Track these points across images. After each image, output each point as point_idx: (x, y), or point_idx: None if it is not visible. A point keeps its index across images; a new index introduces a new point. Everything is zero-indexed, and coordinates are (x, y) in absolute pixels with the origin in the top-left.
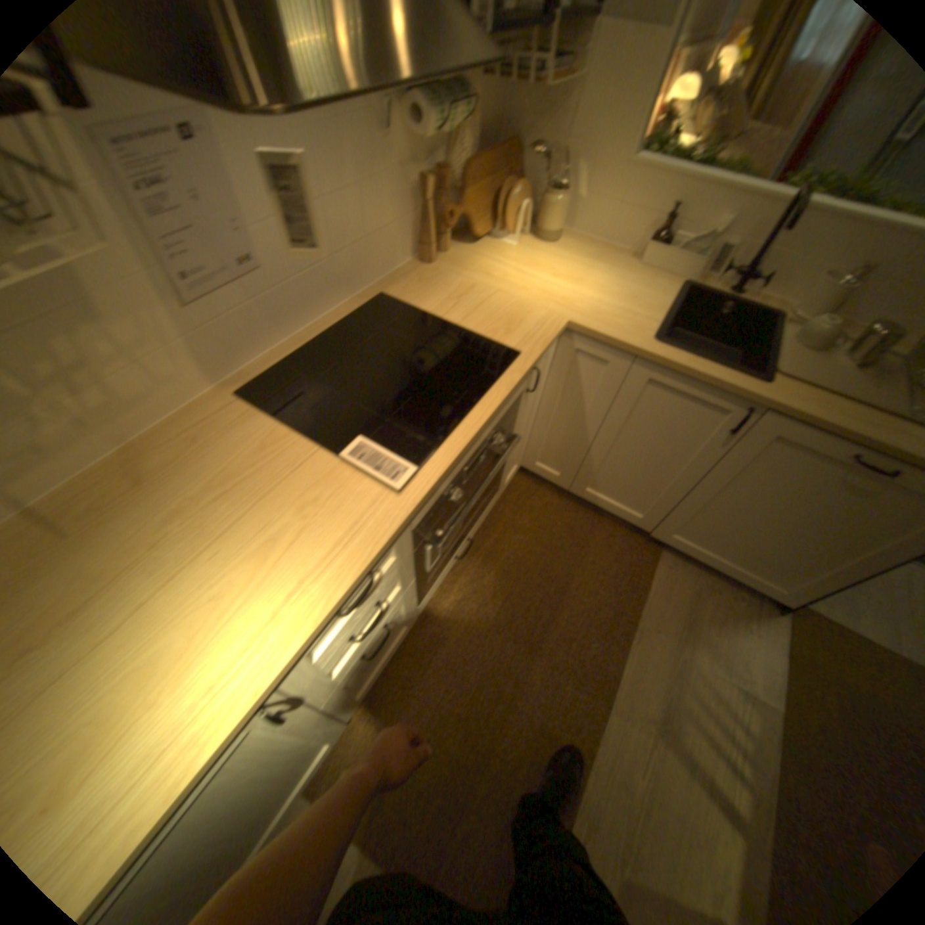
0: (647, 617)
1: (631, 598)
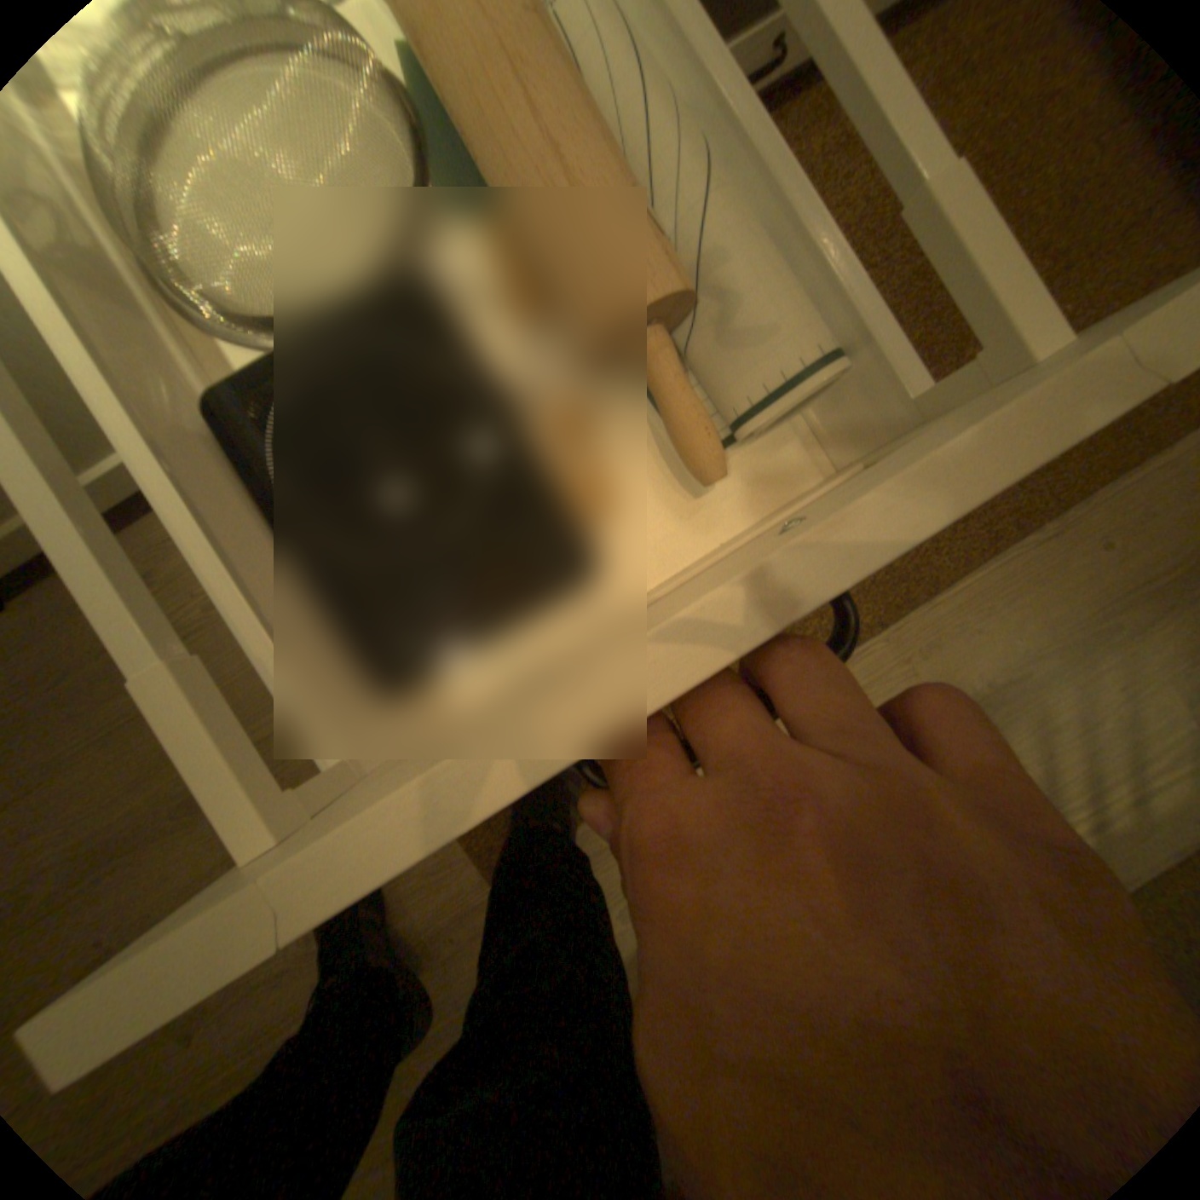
0: (1095, 503)
1: (1087, 446)
